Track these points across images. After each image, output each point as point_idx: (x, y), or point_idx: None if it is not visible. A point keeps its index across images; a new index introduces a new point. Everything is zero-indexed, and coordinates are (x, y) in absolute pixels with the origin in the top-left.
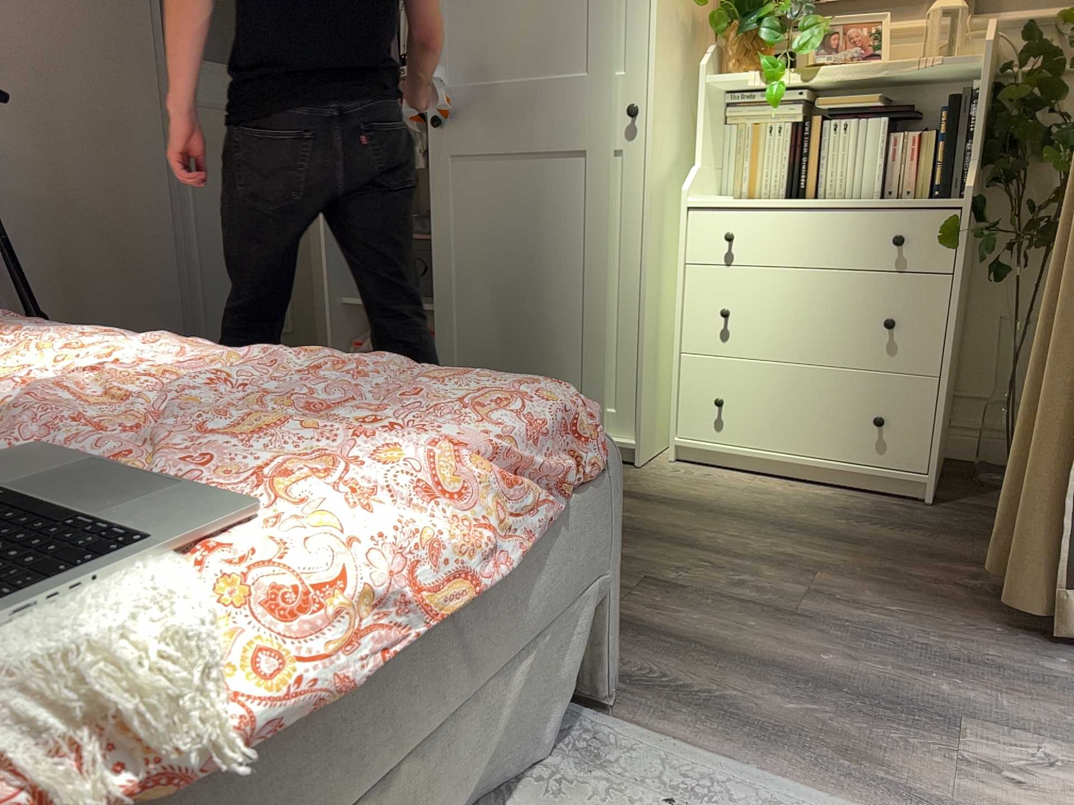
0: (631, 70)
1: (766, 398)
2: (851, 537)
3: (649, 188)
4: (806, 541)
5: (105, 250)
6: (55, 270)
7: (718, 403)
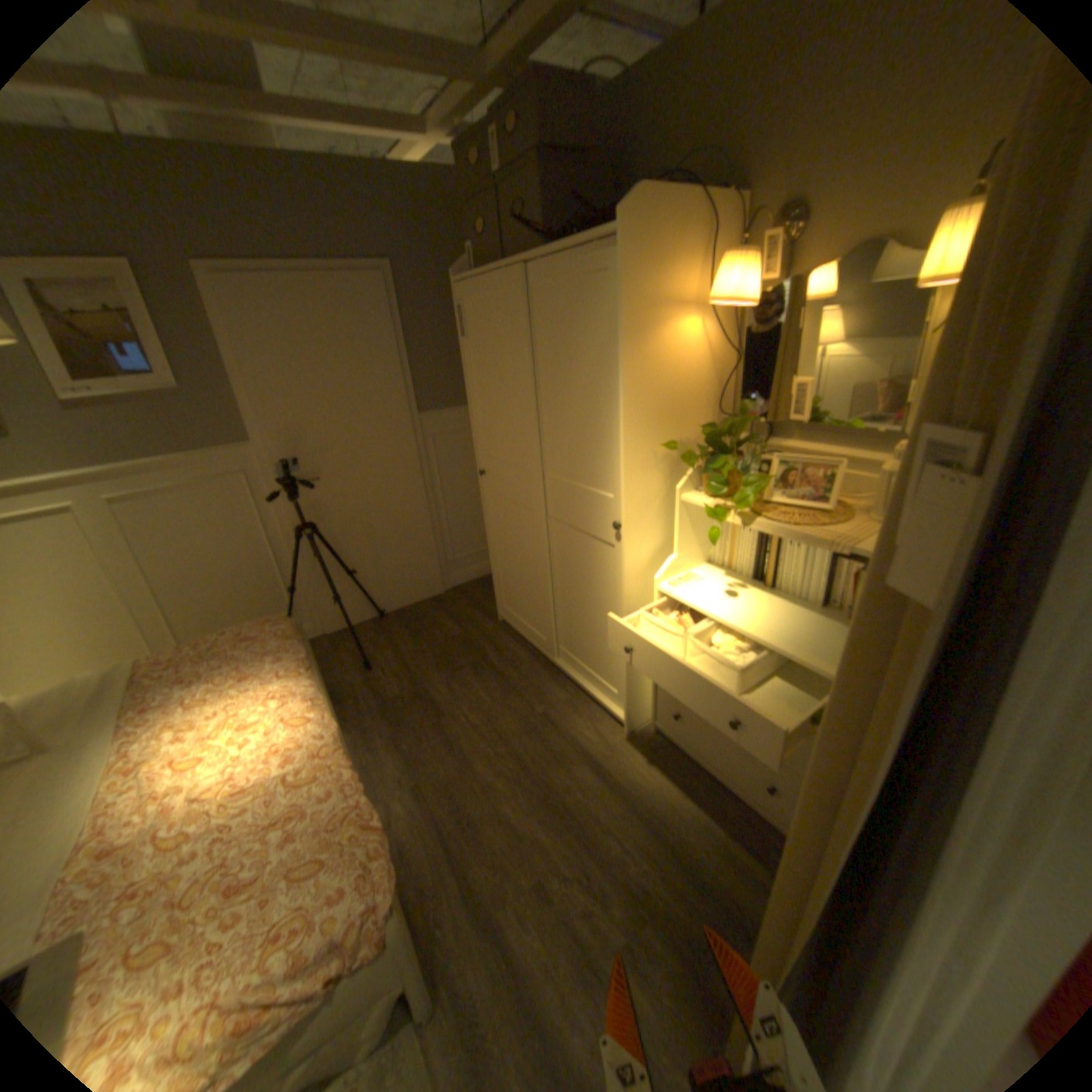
0: (617, 498)
1: (704, 730)
2: (710, 882)
3: (626, 580)
4: (674, 874)
5: (388, 528)
6: (363, 543)
7: (674, 719)
